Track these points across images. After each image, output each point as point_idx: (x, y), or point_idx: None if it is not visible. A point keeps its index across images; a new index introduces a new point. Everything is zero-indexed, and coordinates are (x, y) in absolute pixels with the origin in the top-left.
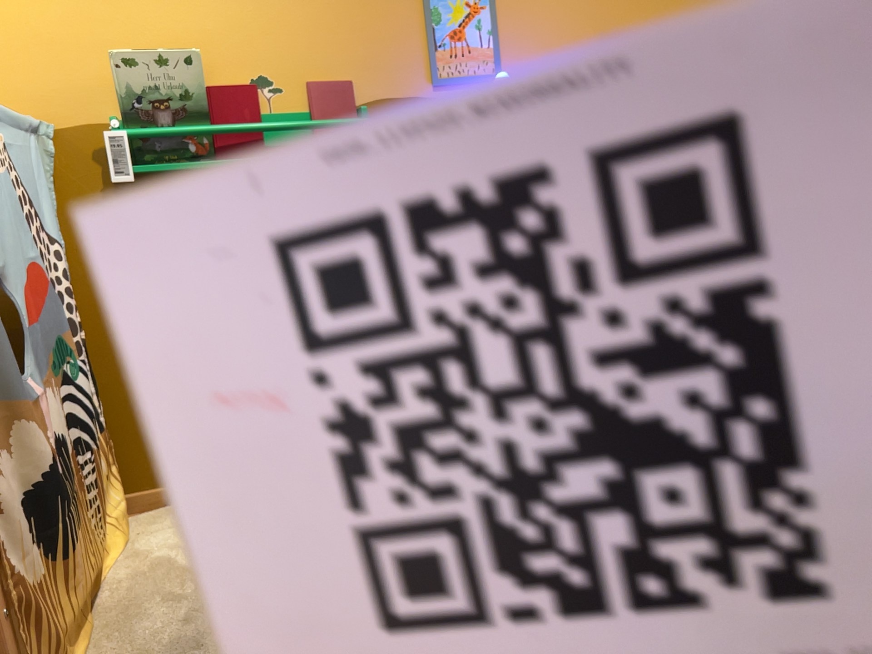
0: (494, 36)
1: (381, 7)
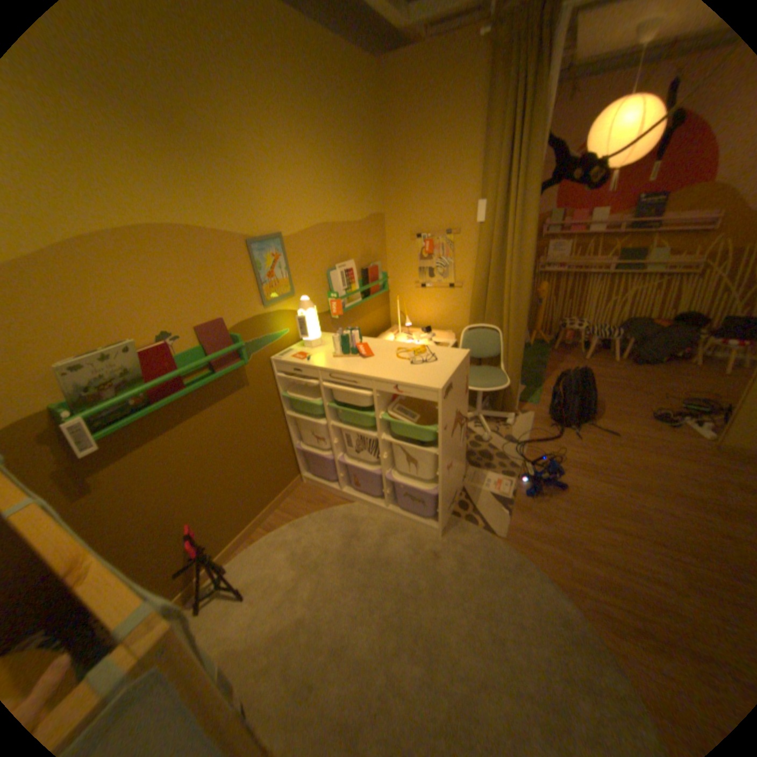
0: (288, 271)
1: (227, 266)
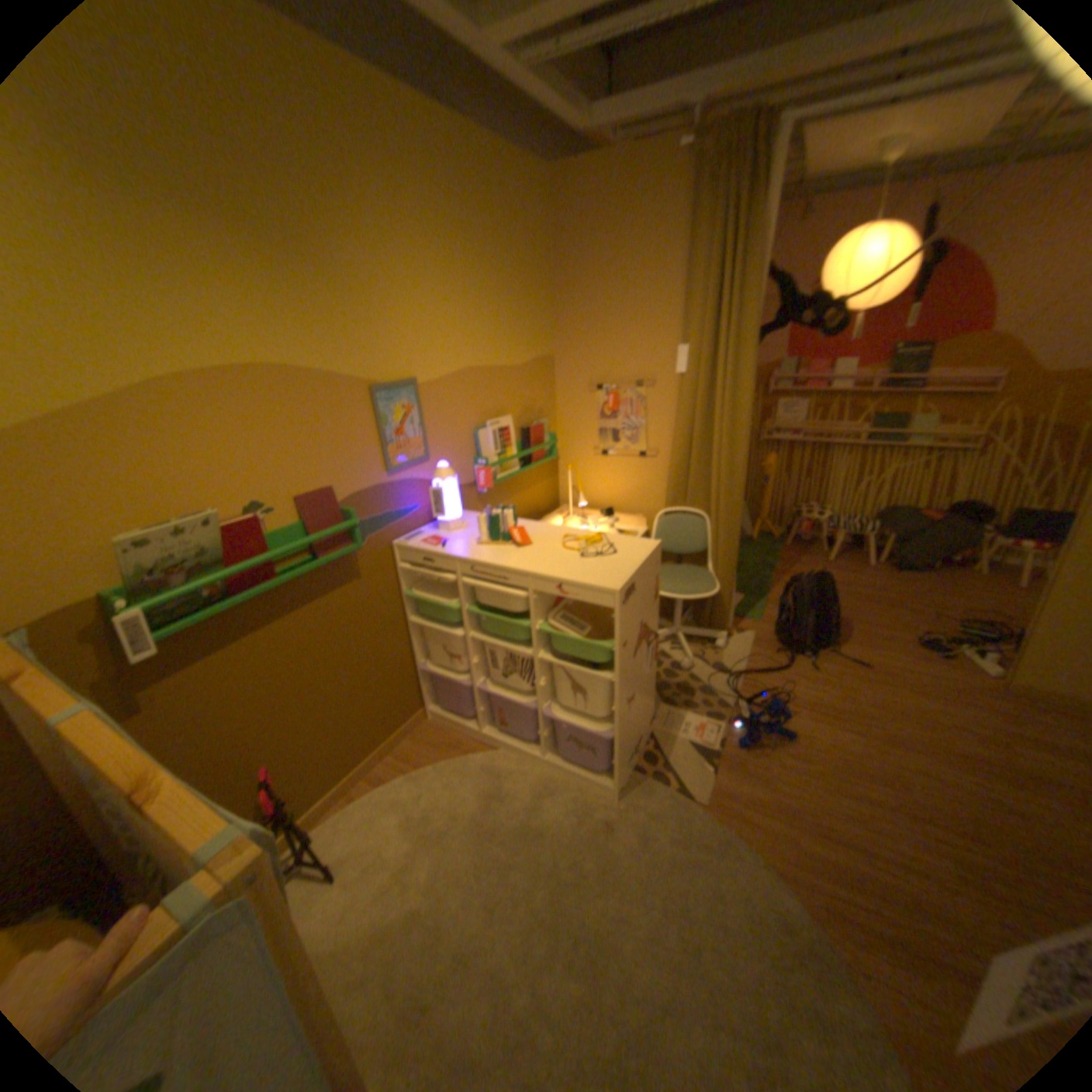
0: (422, 429)
1: (343, 421)
